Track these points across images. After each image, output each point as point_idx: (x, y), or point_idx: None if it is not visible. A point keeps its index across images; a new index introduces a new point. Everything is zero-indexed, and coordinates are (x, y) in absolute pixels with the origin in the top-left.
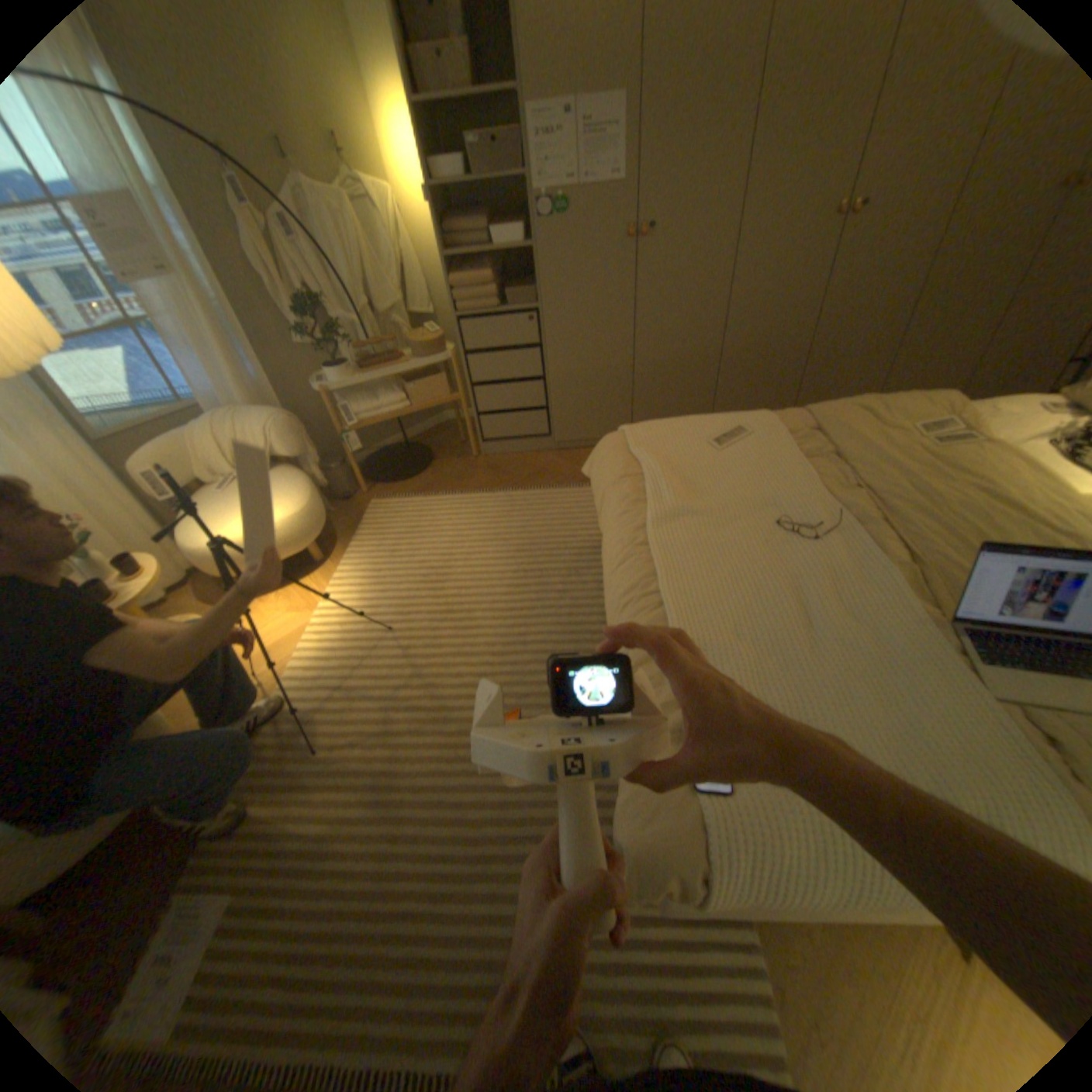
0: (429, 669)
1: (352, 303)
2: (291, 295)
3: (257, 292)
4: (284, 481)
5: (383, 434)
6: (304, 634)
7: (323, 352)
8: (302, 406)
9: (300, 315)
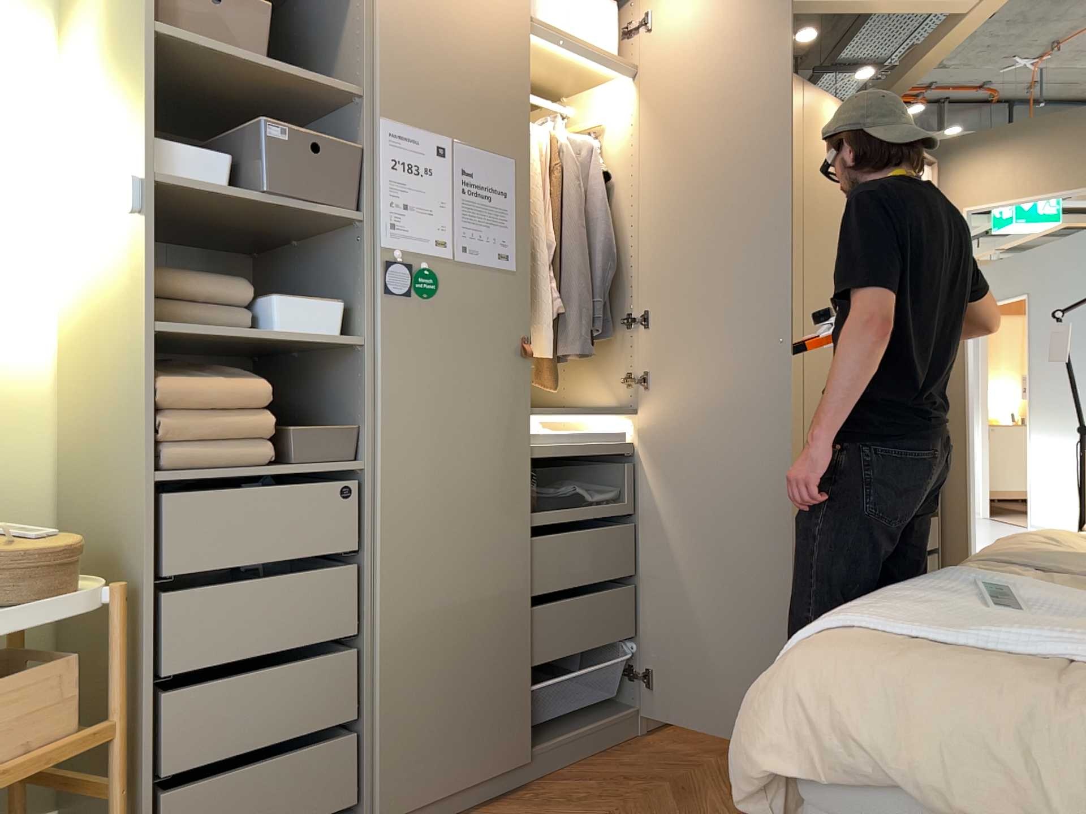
0: None
1: None
2: None
3: None
4: None
5: None
6: None
7: None
8: None
9: None
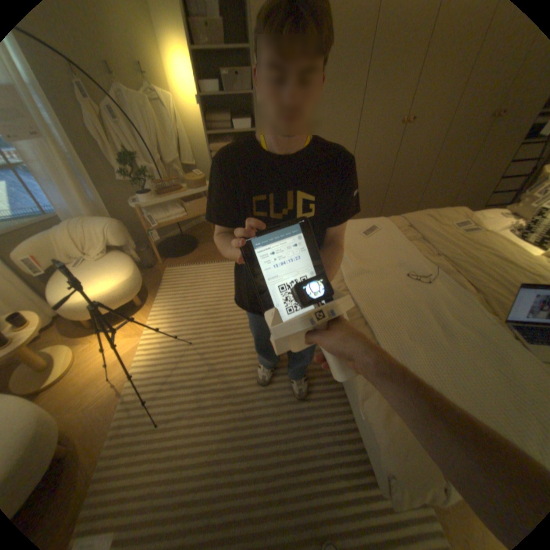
0: (218, 365)
1: (151, 158)
2: (114, 152)
3: (93, 150)
4: (116, 260)
5: (167, 230)
6: (137, 351)
7: (136, 185)
8: (121, 215)
9: (120, 164)
